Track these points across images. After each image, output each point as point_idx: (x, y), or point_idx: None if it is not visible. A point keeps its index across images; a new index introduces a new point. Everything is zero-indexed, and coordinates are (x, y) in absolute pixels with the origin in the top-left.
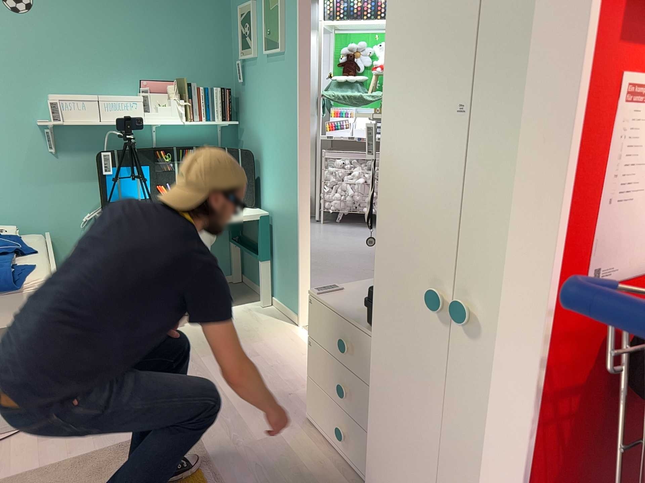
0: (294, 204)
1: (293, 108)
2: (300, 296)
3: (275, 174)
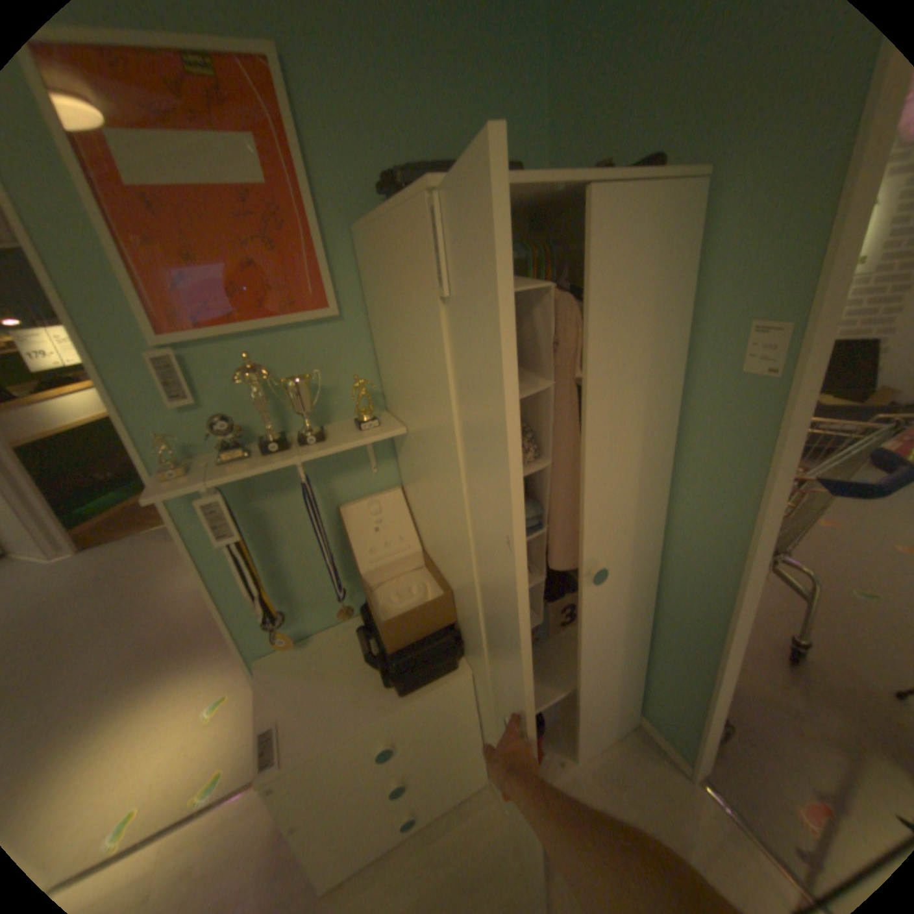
0: None
1: None
2: None
3: None
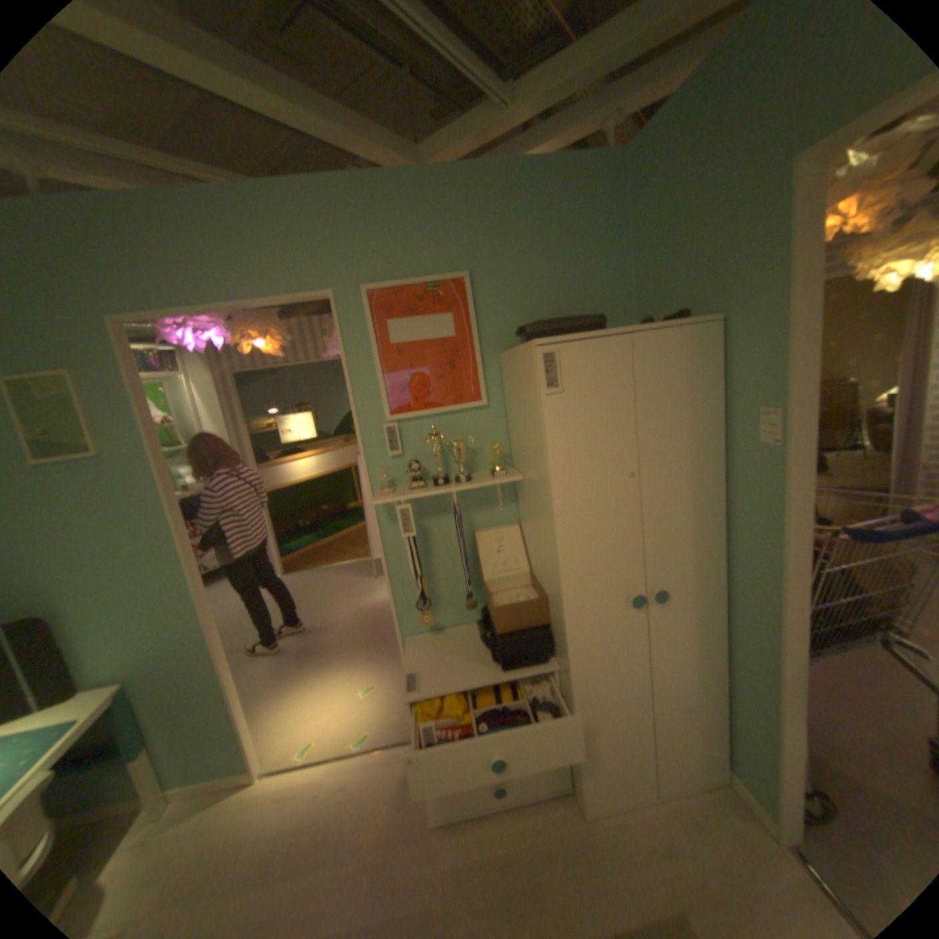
0: (193, 645)
1: (152, 525)
2: (245, 746)
3: (120, 626)
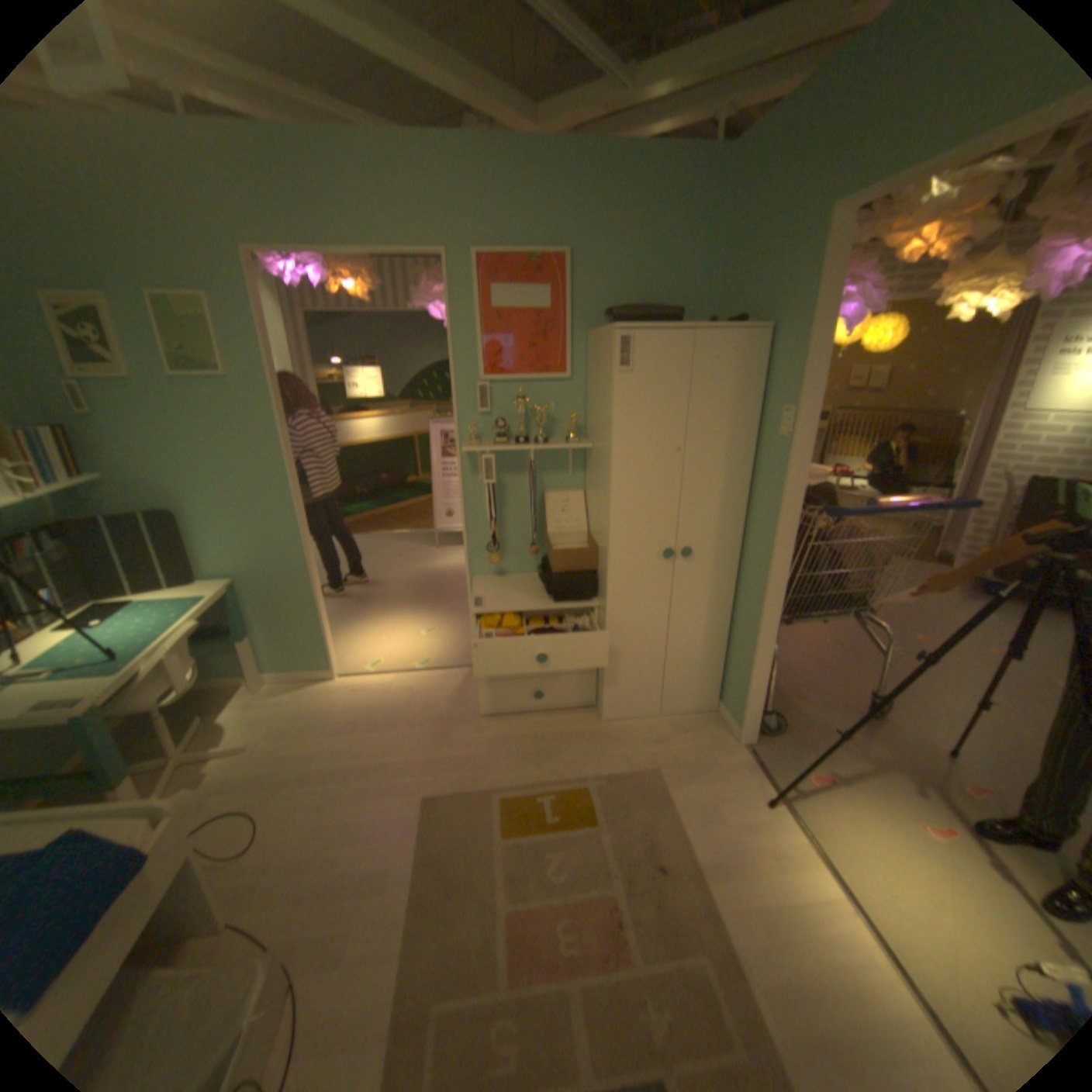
0: (293, 557)
1: (266, 447)
2: (328, 649)
3: (232, 532)
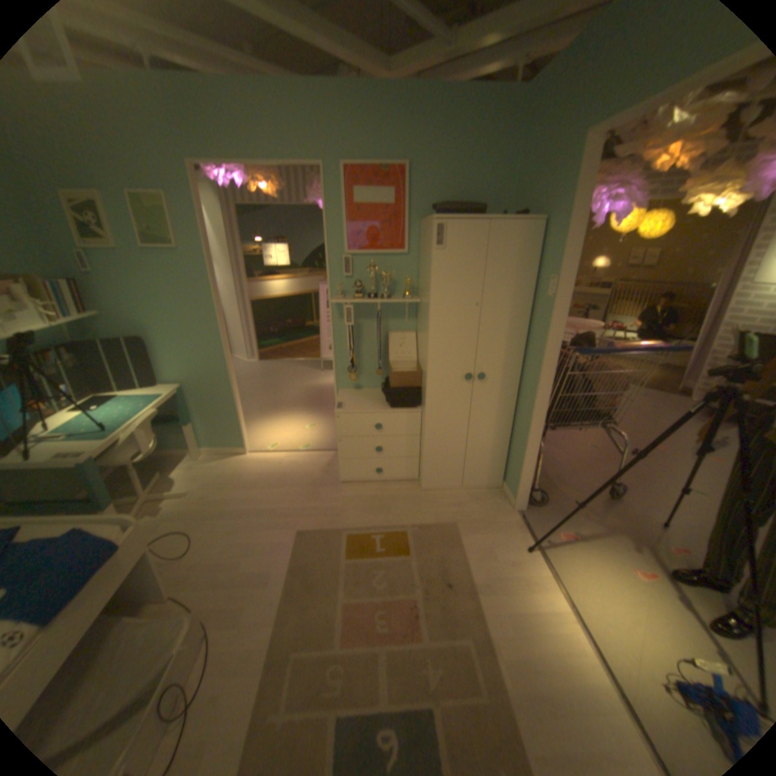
0: (219, 371)
1: (202, 297)
2: (242, 434)
3: (181, 353)
